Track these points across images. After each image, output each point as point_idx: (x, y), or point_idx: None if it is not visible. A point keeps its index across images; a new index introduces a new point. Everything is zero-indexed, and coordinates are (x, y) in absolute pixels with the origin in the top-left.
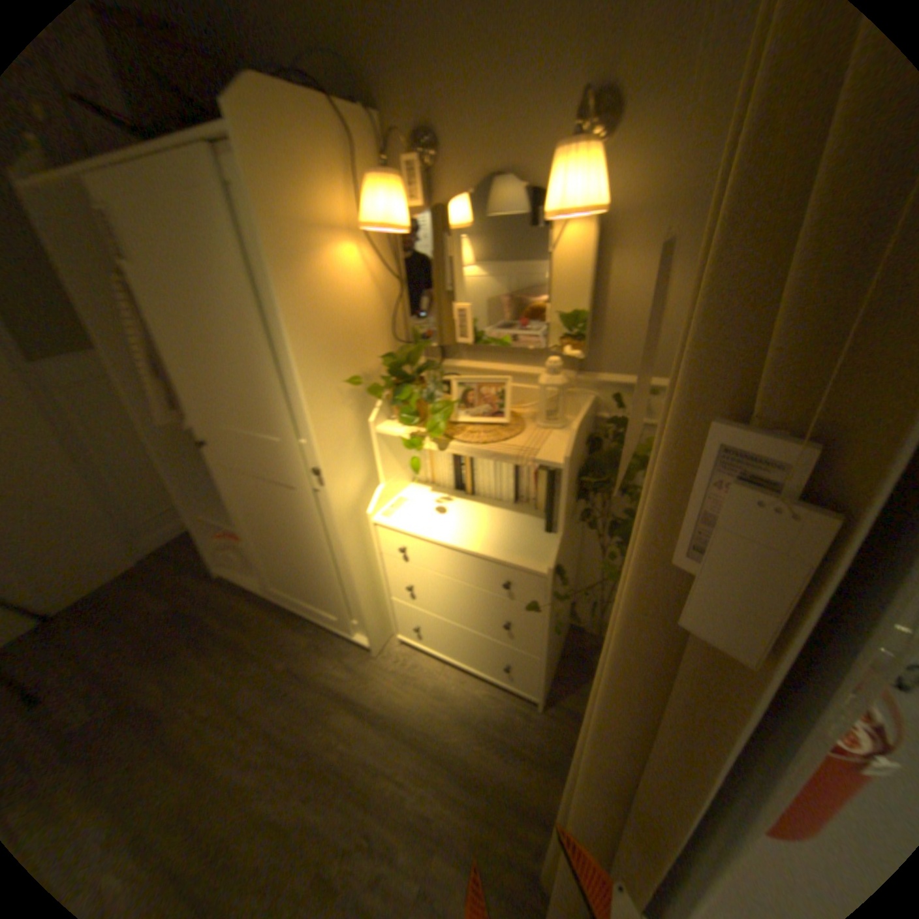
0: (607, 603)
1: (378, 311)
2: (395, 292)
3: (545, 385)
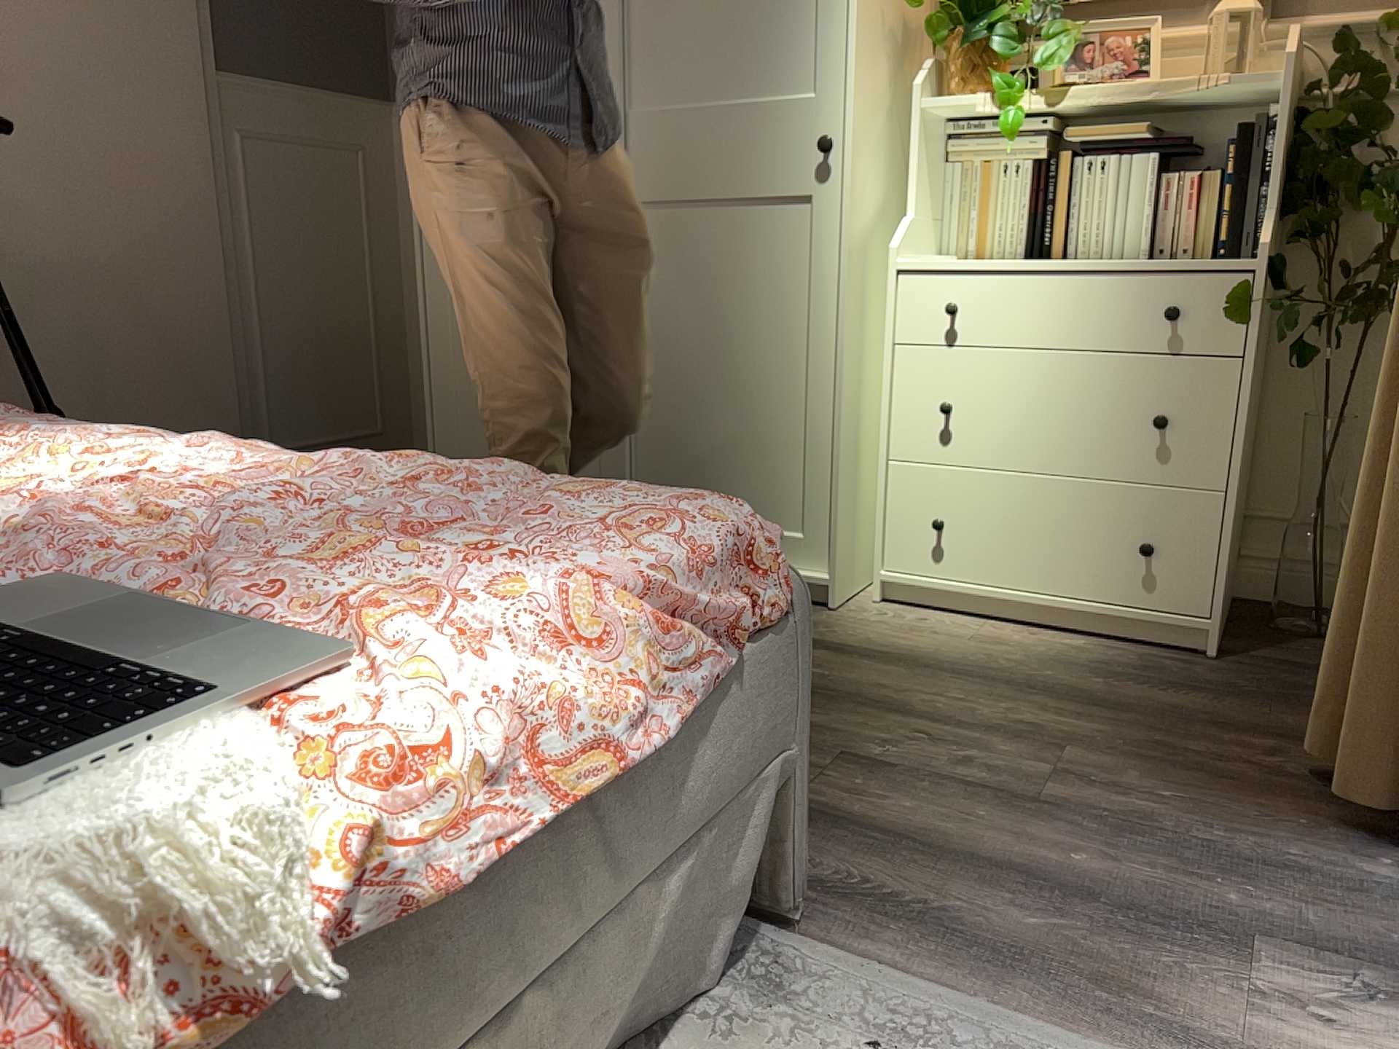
0: (1331, 469)
1: None
2: None
3: (1228, 11)
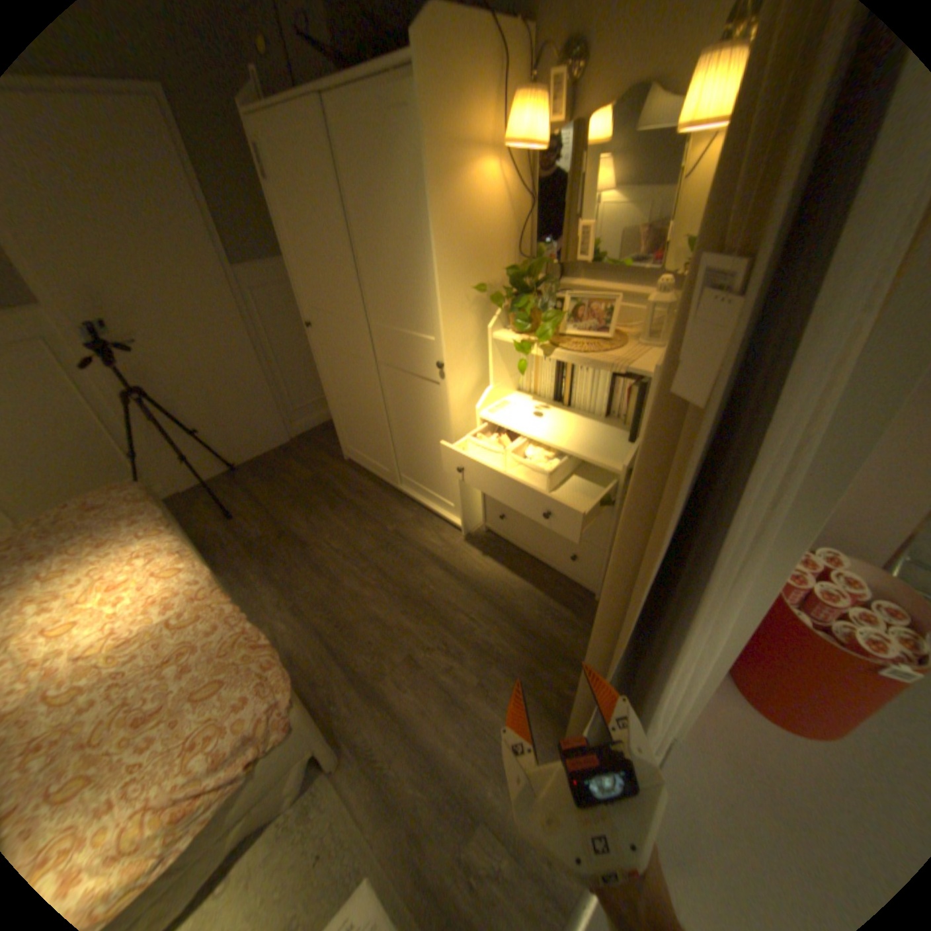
0: None
1: (510, 228)
2: (528, 209)
3: (654, 303)
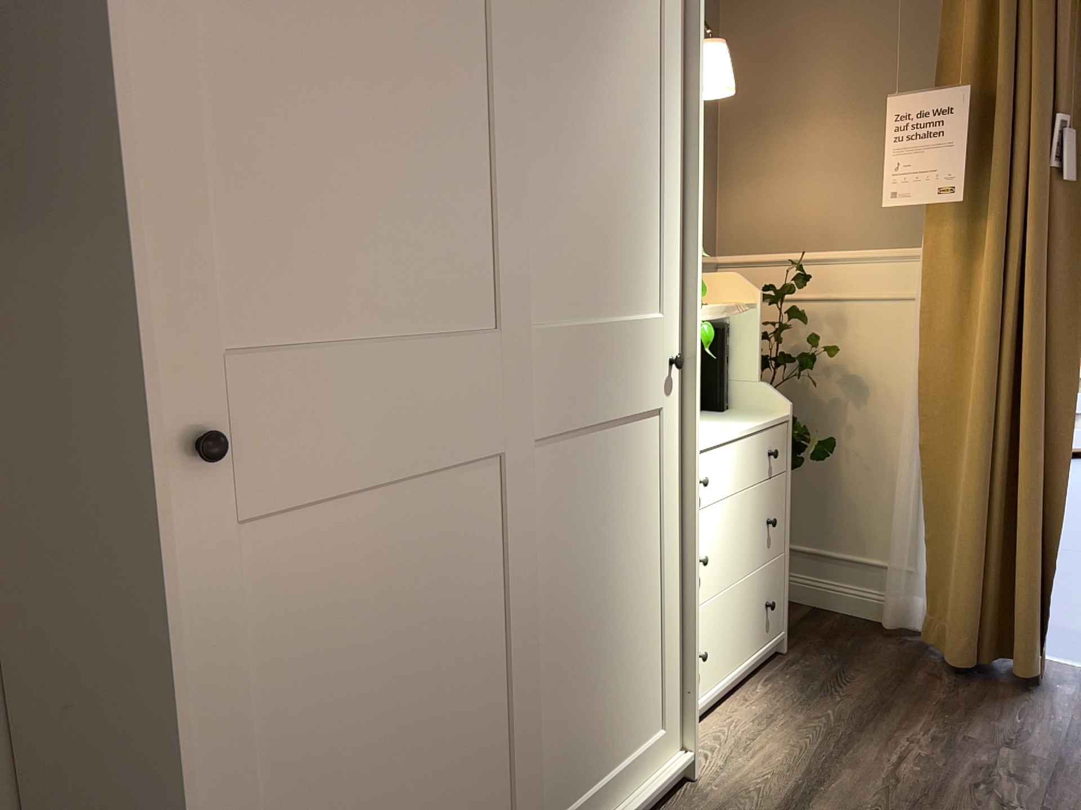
0: None
1: None
2: None
3: None
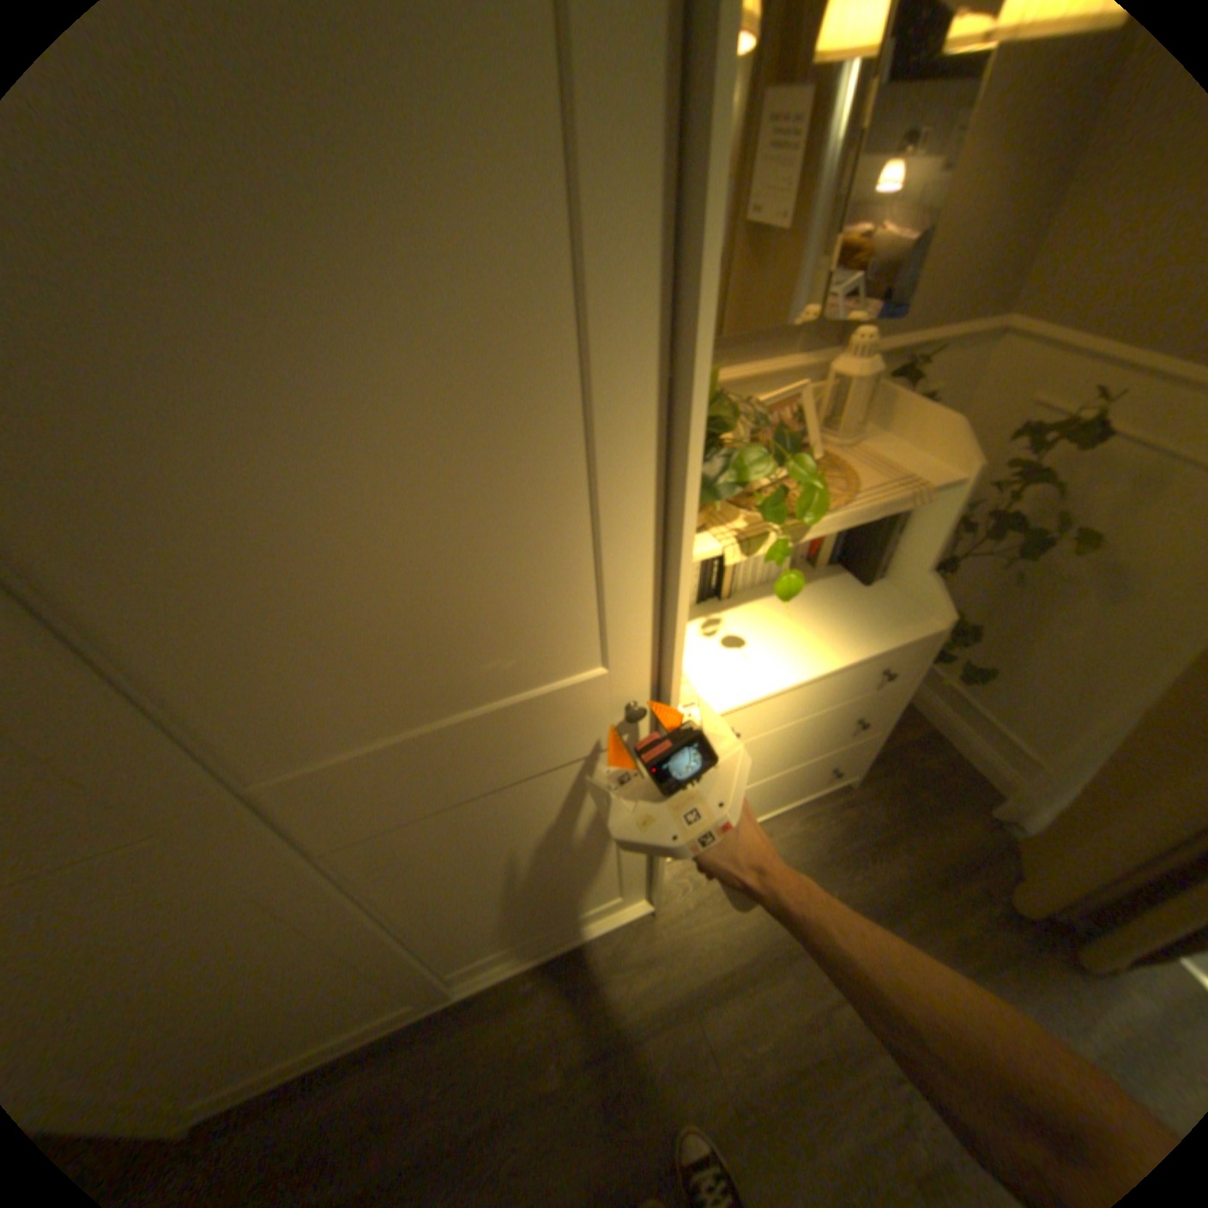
0: None
1: None
2: None
3: (871, 377)
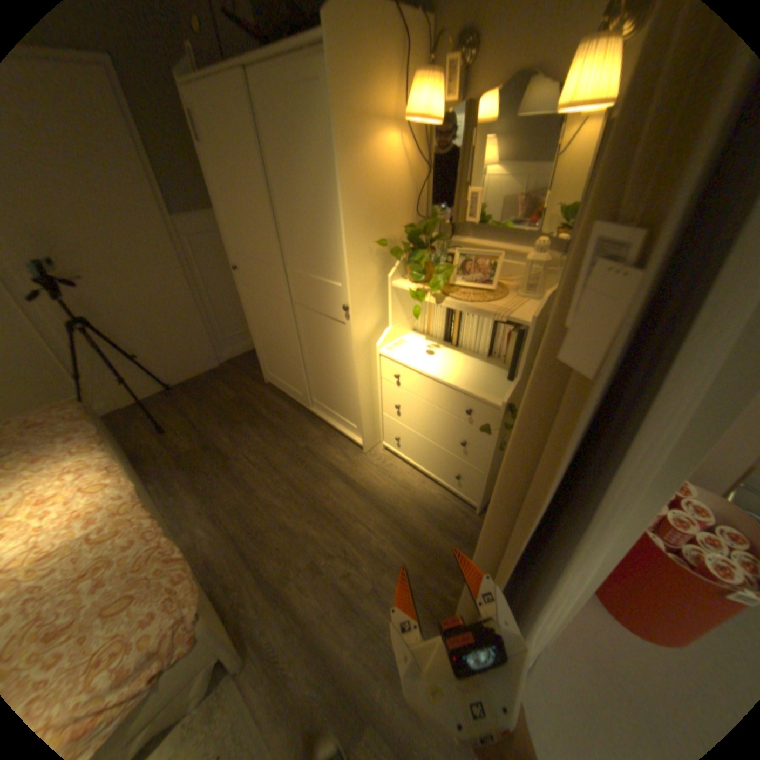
0: None
1: (409, 191)
2: (425, 176)
3: (533, 261)
